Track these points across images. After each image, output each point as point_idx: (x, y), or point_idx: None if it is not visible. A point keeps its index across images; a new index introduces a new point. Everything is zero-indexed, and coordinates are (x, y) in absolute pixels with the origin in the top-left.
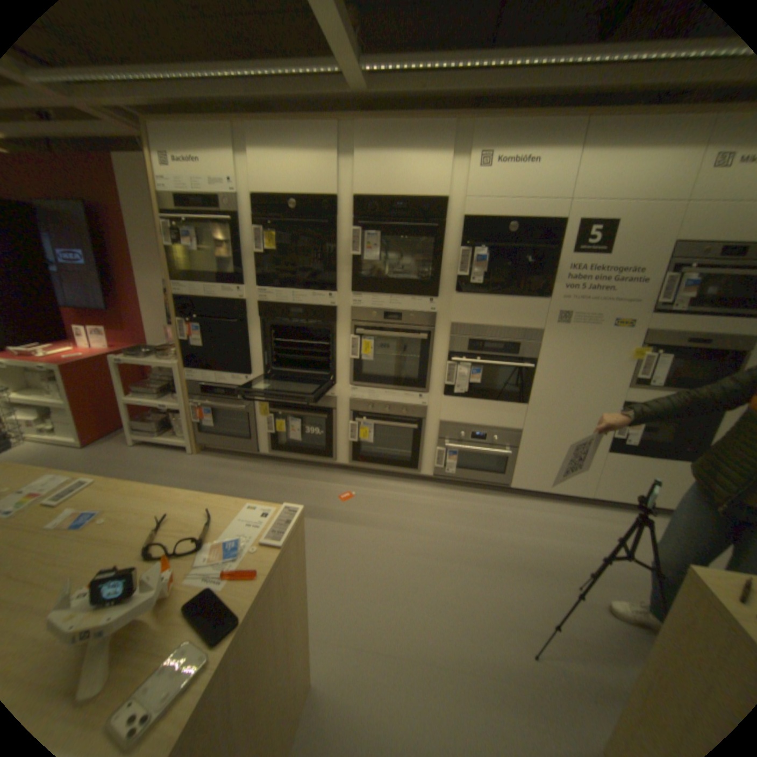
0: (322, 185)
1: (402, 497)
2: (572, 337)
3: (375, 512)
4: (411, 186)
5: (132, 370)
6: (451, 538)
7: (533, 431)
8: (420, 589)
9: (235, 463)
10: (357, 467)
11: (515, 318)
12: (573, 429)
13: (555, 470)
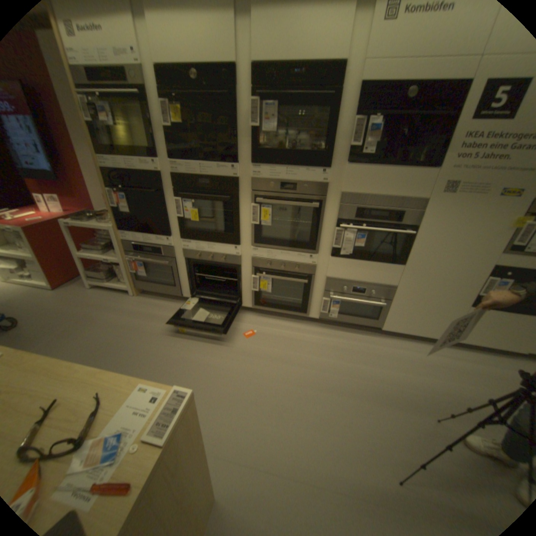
0: (220, 51)
1: (293, 335)
2: (455, 206)
3: (272, 347)
4: (309, 48)
5: (85, 229)
6: (332, 371)
7: (407, 287)
8: (305, 415)
9: (165, 303)
10: (258, 309)
11: (403, 187)
12: (443, 287)
13: (422, 318)
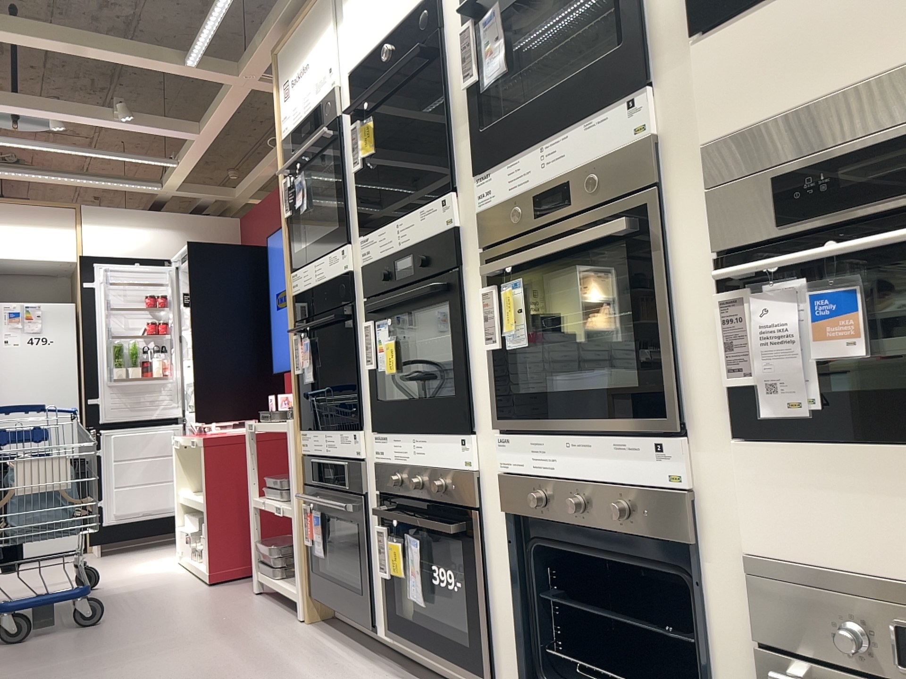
0: None
1: None
2: None
3: None
4: None
5: None
6: None
7: None
8: None
9: (342, 650)
10: None
11: None
12: None
13: None
